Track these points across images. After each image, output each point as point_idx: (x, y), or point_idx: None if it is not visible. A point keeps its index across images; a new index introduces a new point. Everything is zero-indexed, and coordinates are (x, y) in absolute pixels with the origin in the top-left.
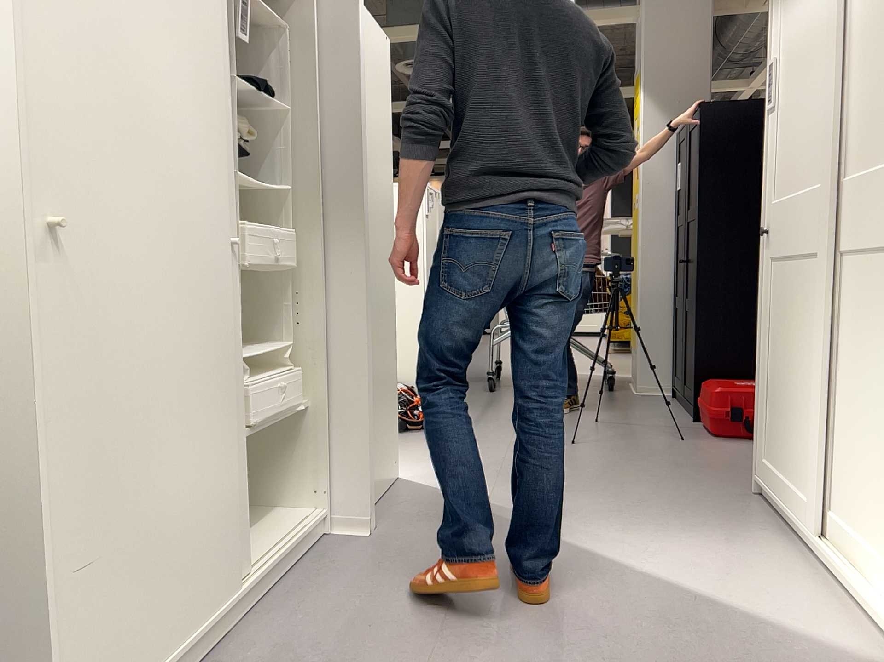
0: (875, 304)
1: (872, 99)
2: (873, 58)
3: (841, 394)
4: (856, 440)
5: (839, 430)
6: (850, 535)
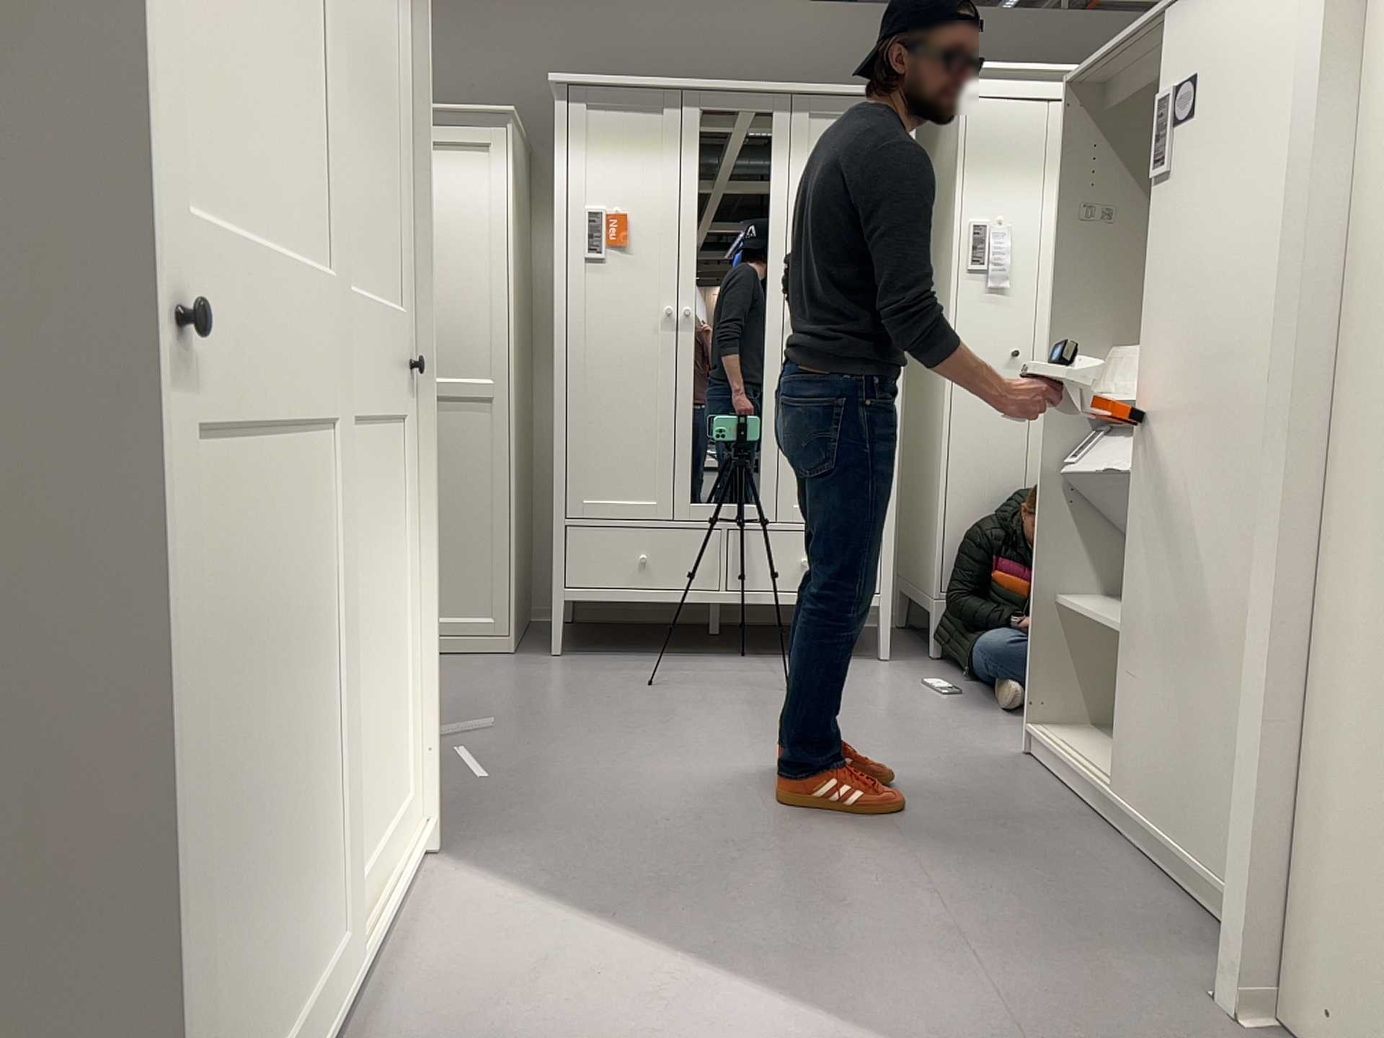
0: (369, 501)
1: (353, 181)
2: (351, 113)
3: (342, 677)
4: (364, 719)
5: (344, 741)
6: (369, 867)
